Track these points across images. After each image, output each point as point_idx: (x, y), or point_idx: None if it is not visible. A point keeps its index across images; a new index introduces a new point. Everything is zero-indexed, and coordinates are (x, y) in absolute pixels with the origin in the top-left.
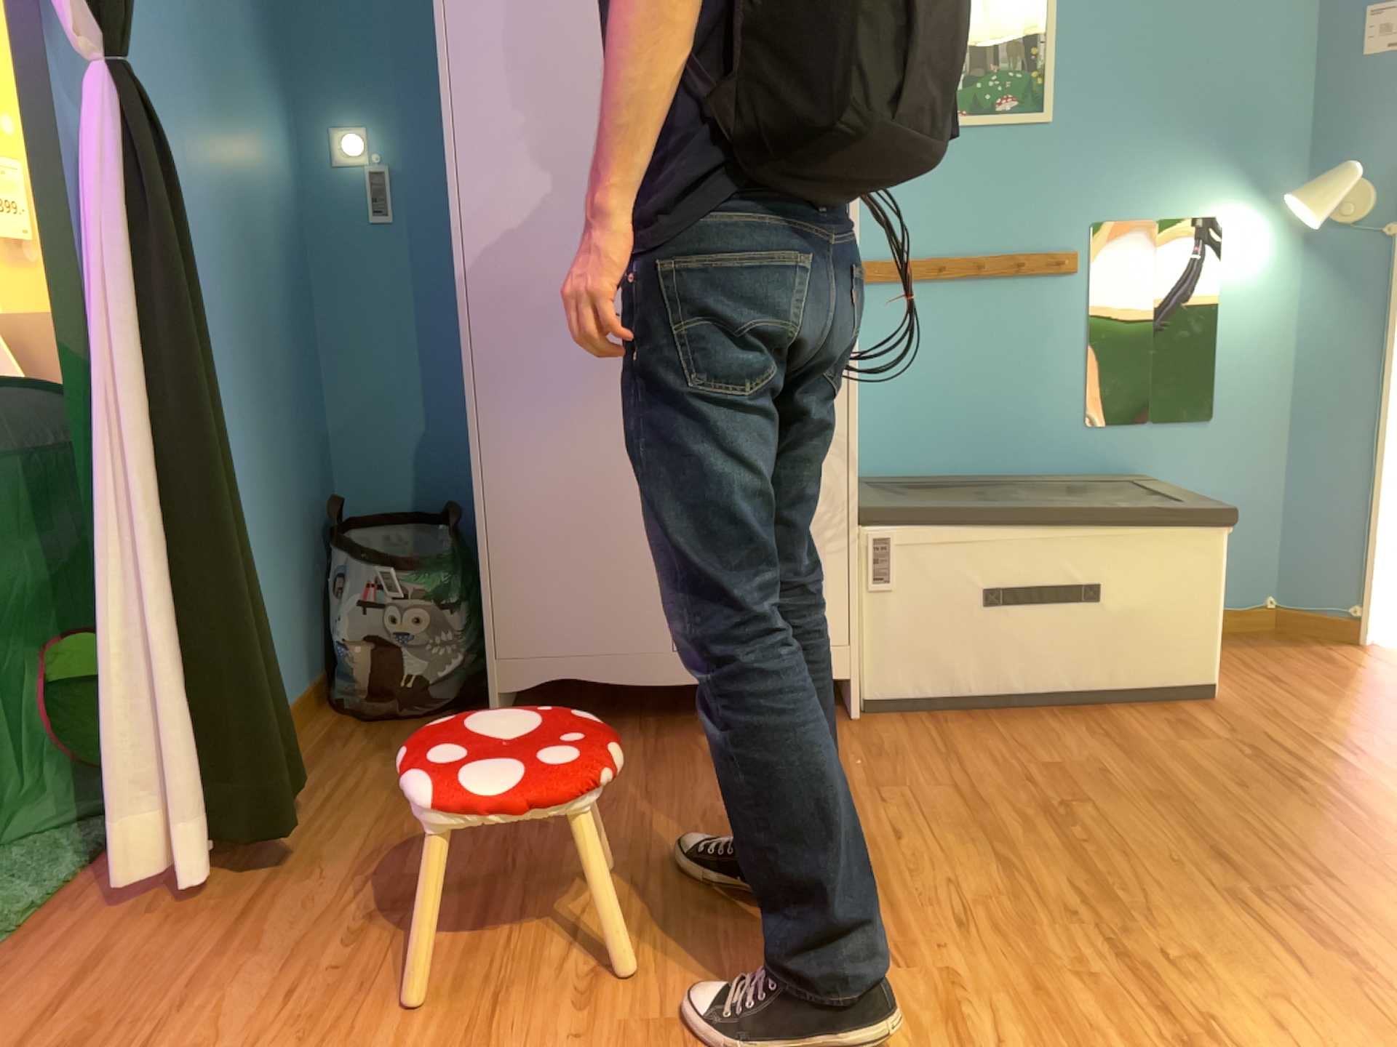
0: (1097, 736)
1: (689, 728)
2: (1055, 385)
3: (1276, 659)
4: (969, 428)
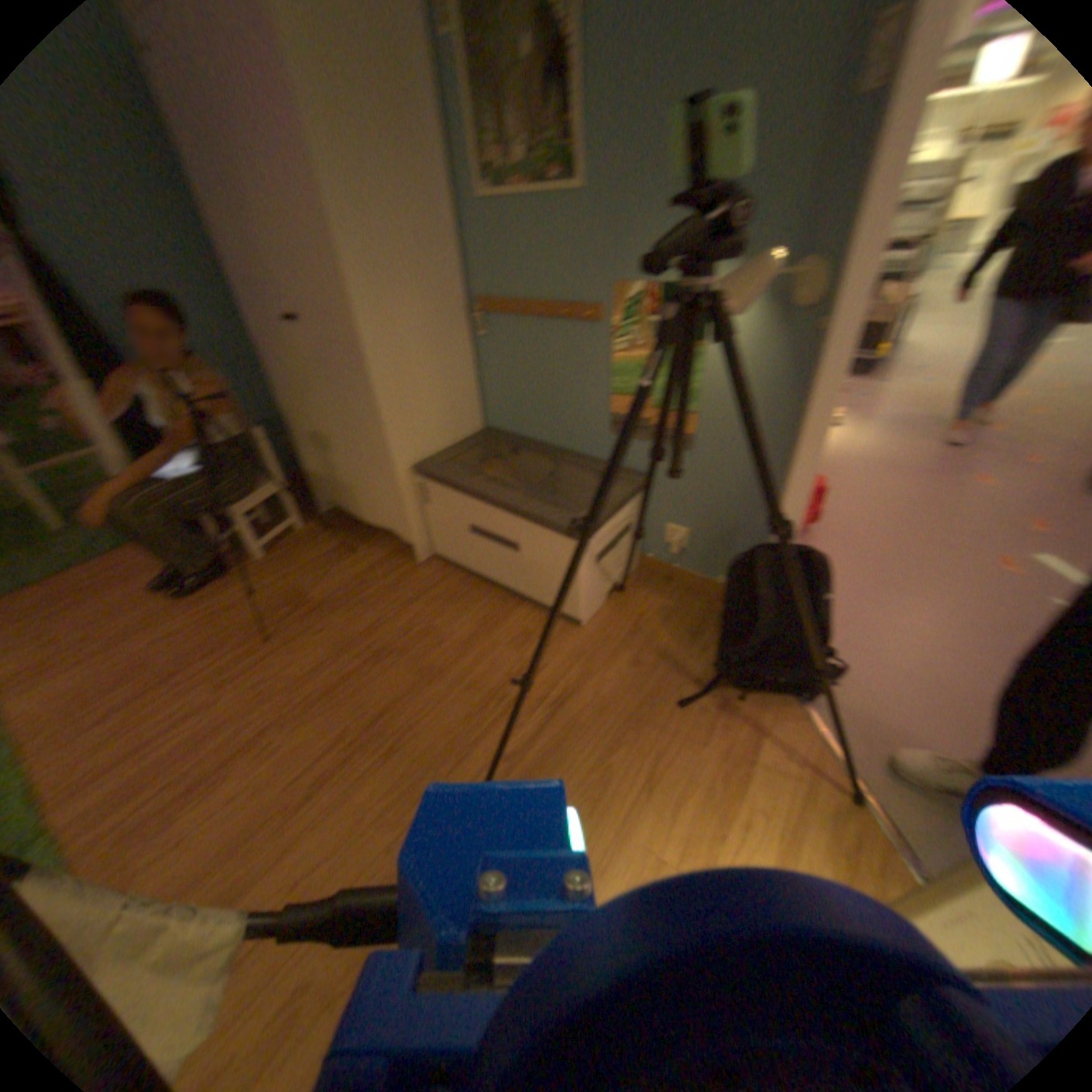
0: (479, 626)
1: (366, 543)
2: (587, 406)
3: (669, 622)
4: (543, 422)
